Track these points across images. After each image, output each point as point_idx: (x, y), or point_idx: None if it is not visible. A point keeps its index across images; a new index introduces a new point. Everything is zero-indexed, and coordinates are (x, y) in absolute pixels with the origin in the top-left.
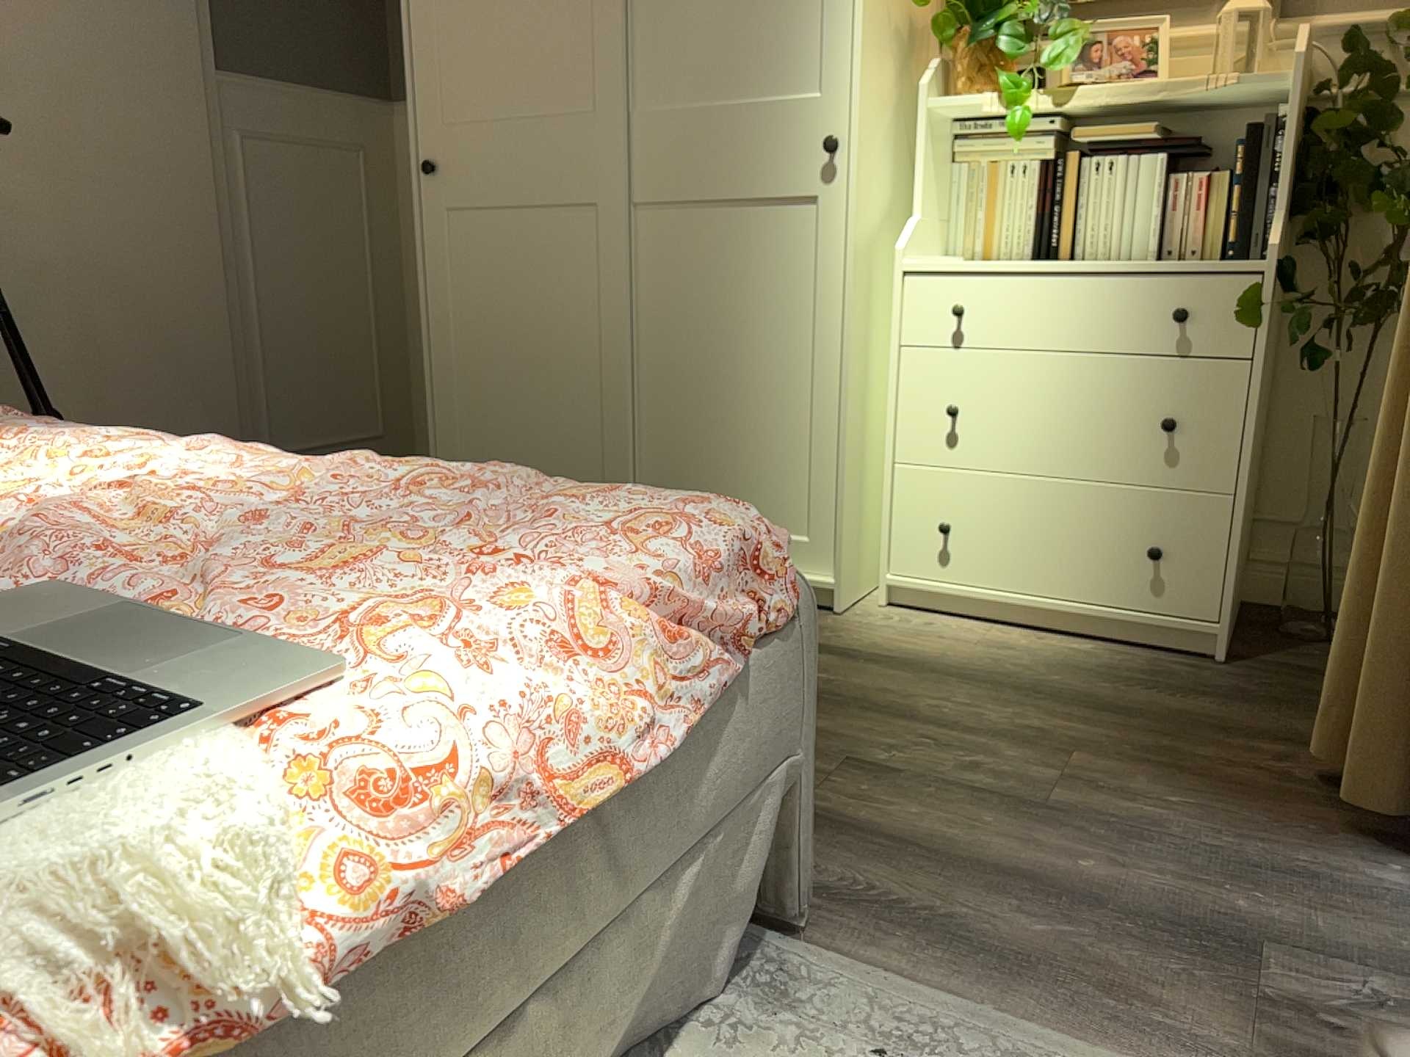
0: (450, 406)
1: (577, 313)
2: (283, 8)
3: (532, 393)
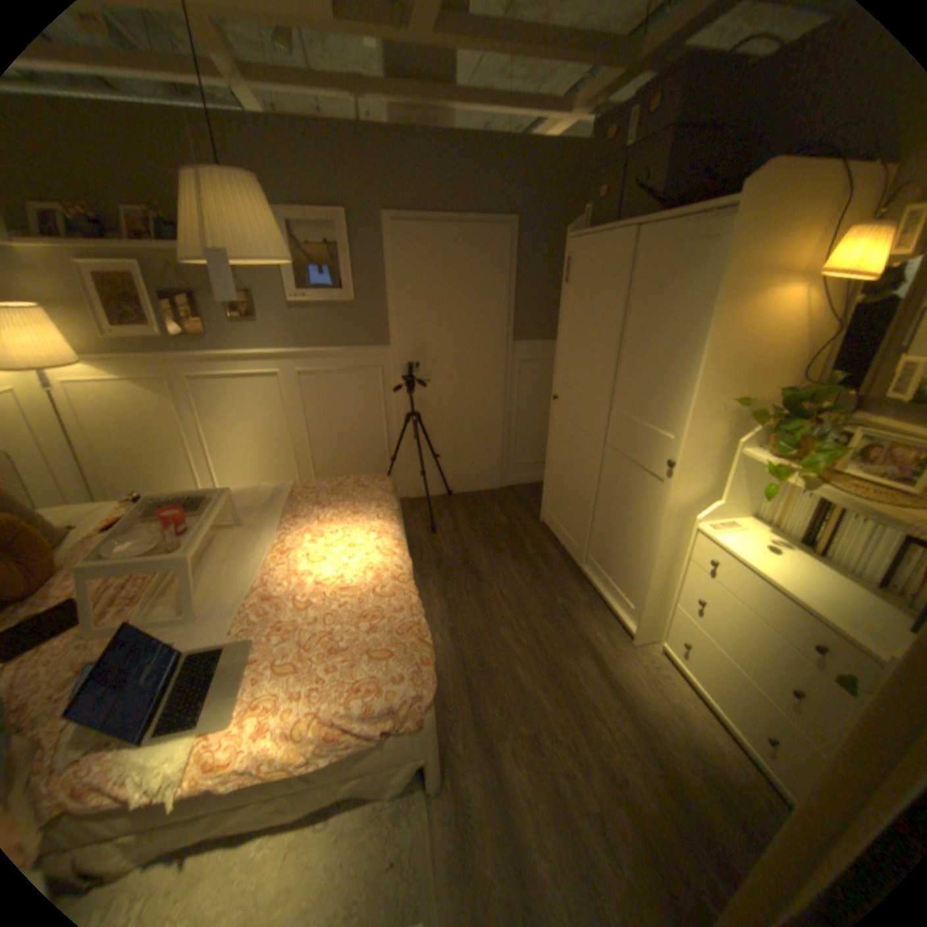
0: (549, 480)
1: (583, 473)
2: (543, 312)
3: (568, 491)
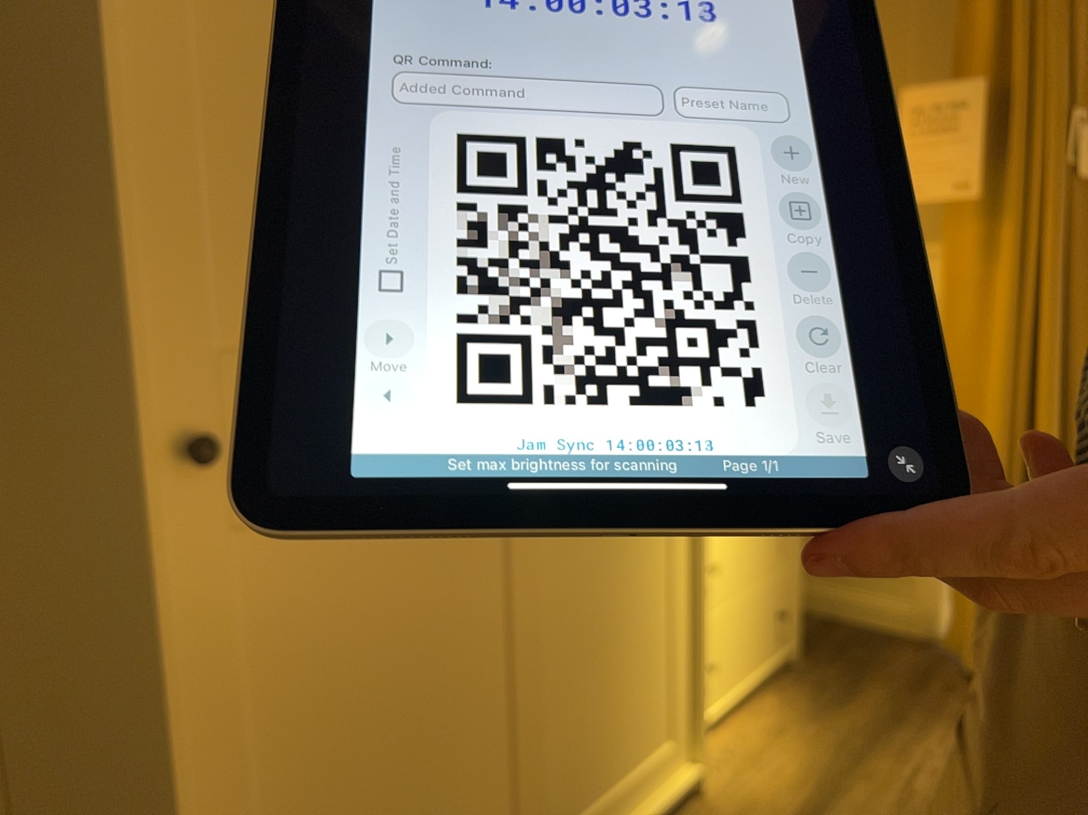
0: None
1: (484, 616)
2: None
3: (420, 778)
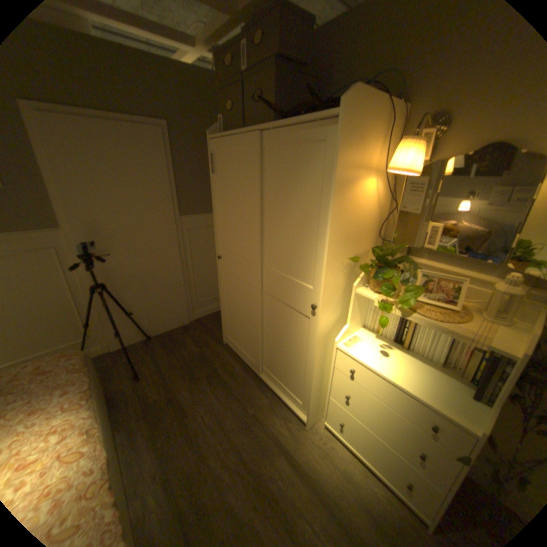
0: (225, 315)
1: (249, 311)
2: (199, 194)
3: (240, 323)
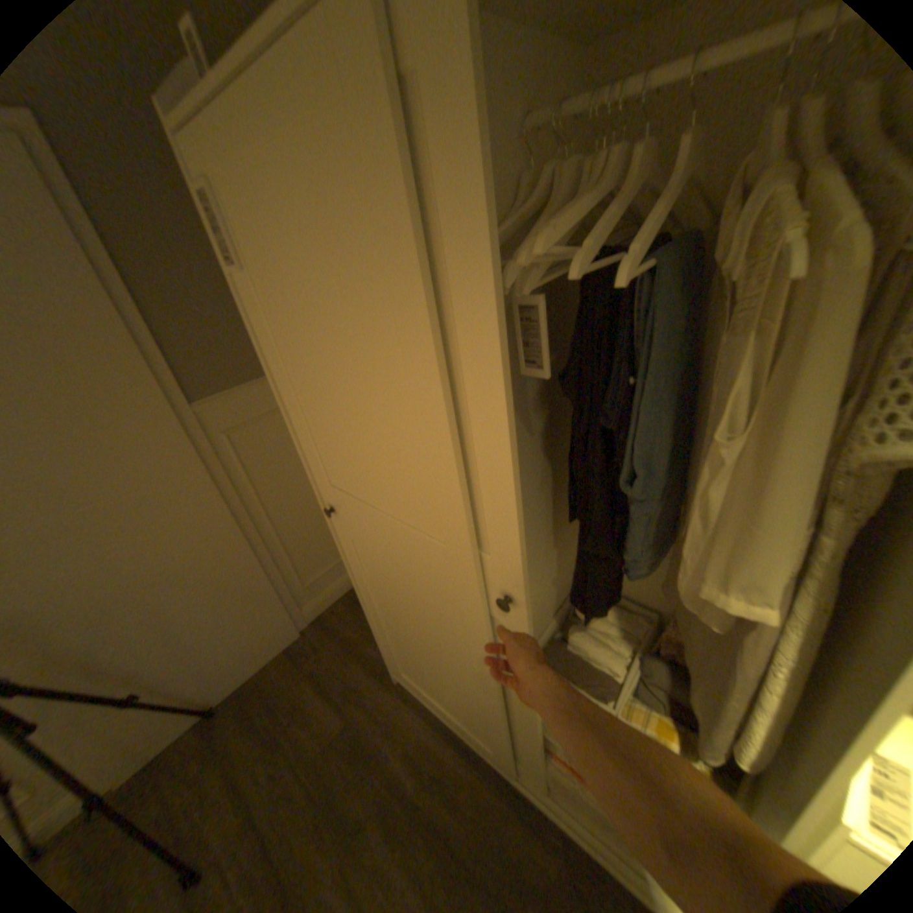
0: (382, 634)
1: (455, 653)
2: (229, 329)
3: (431, 665)
